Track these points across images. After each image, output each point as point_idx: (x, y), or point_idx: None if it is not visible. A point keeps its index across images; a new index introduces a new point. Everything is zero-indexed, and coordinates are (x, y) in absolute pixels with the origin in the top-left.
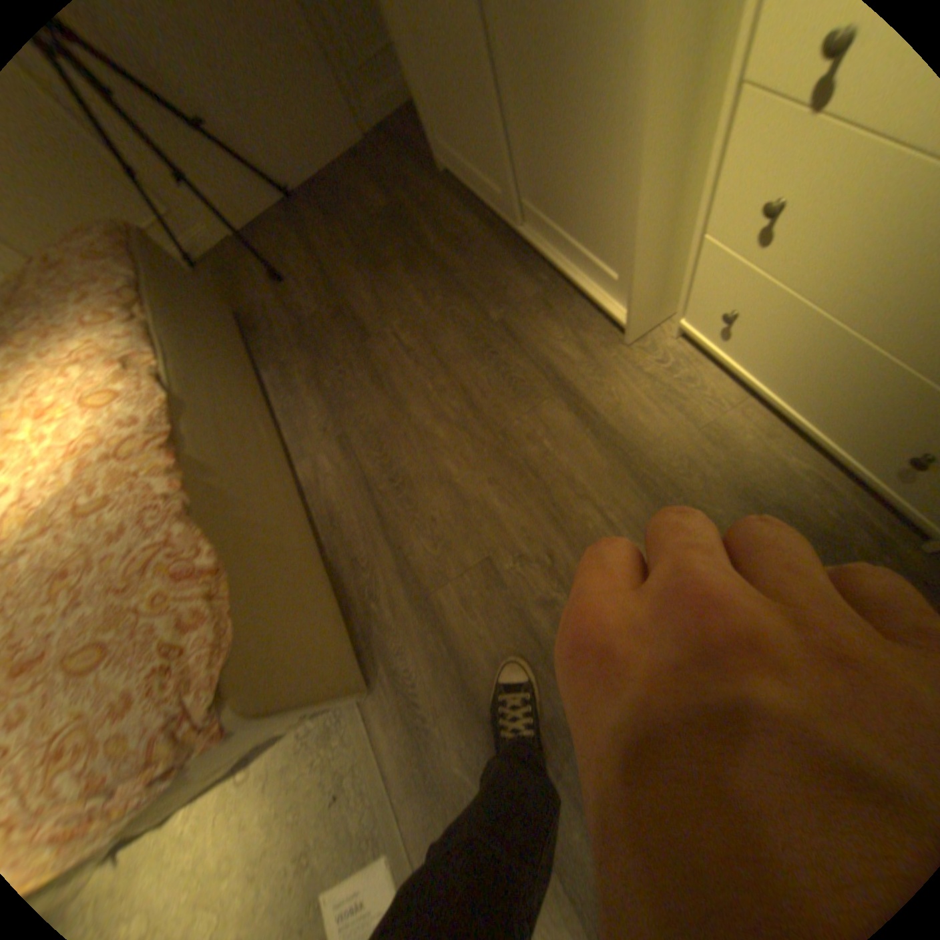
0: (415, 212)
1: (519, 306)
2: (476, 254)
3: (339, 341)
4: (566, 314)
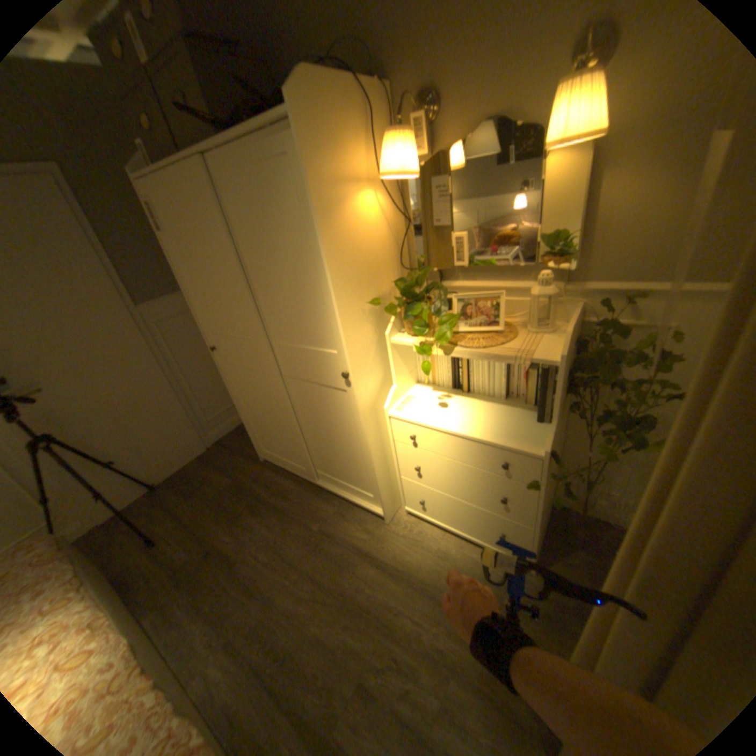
0: (251, 483)
1: (327, 520)
2: (294, 498)
3: (211, 573)
4: (353, 517)
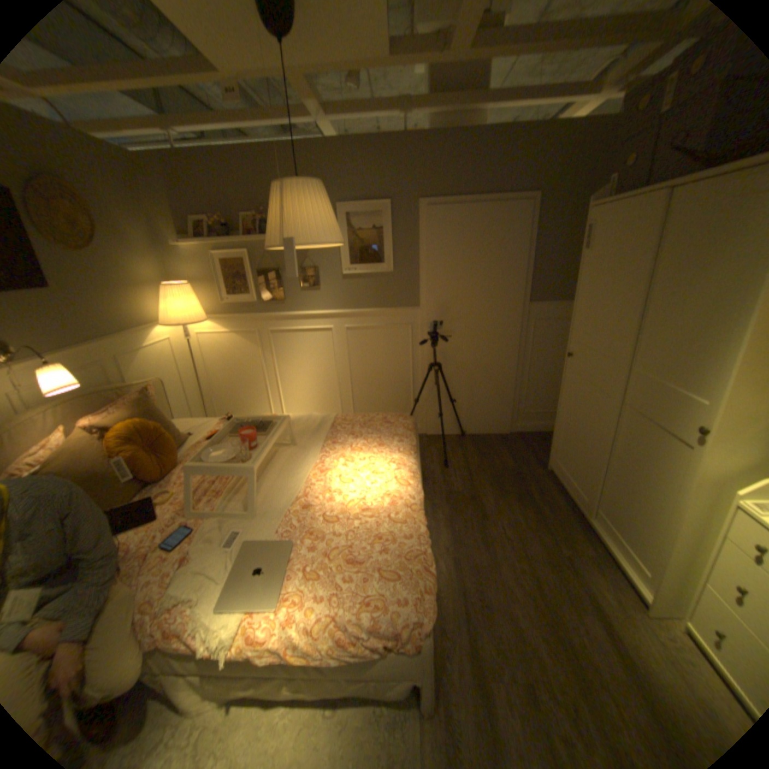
0: (532, 479)
1: (584, 558)
2: (562, 517)
3: (471, 512)
4: (613, 579)
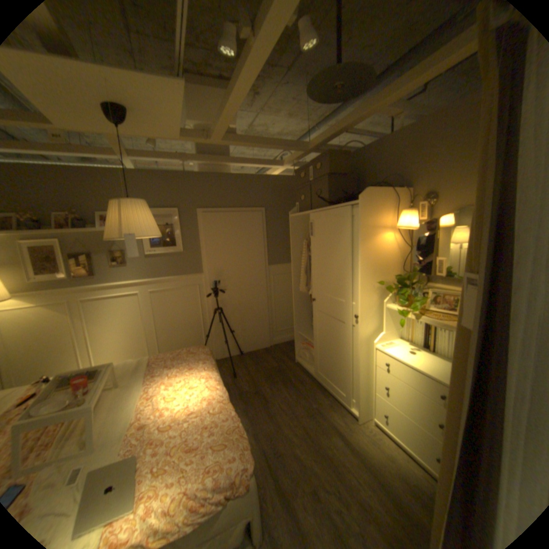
0: (288, 371)
1: (323, 406)
2: (308, 388)
3: (257, 402)
4: (339, 412)
